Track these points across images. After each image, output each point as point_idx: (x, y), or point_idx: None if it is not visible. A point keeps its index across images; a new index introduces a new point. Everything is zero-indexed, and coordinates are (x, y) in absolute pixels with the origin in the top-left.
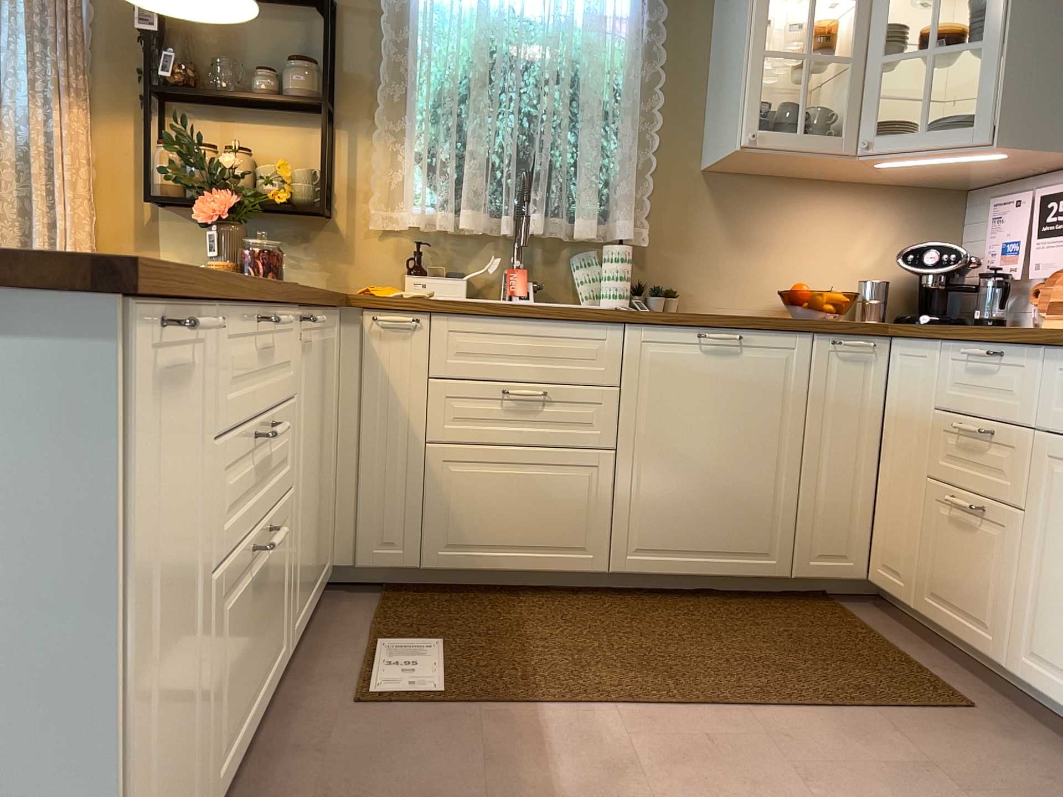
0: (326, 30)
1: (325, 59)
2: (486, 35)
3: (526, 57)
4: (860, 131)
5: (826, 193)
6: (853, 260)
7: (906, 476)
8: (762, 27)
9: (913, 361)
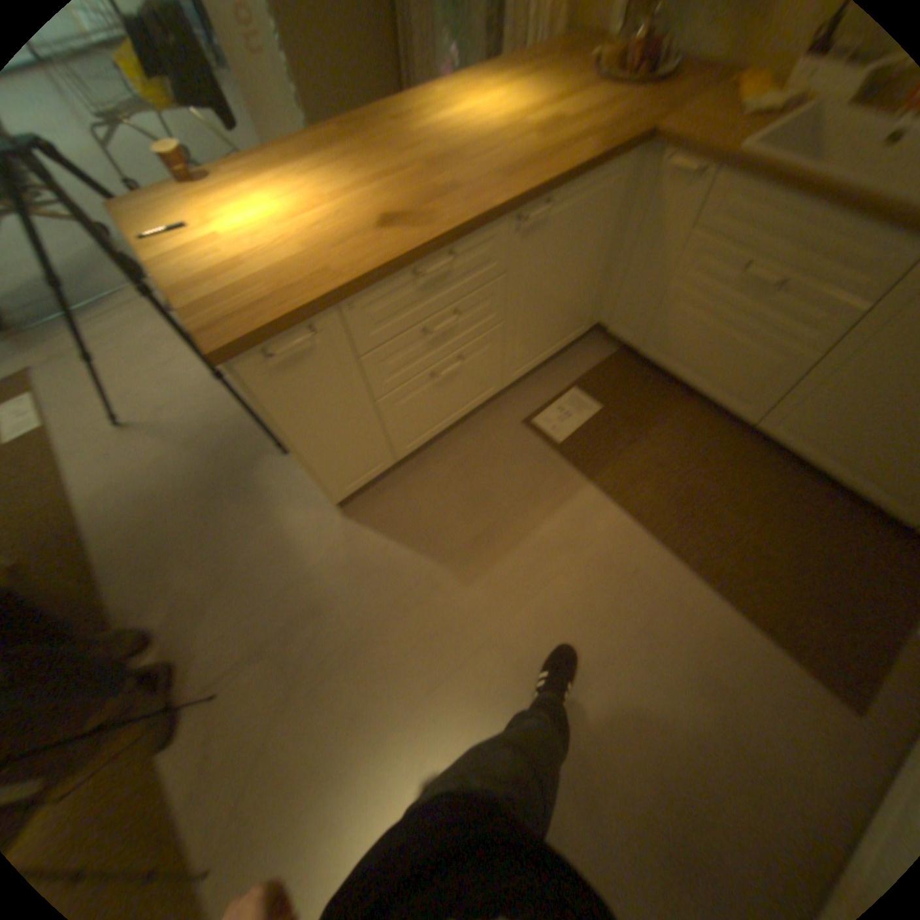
0: None
1: None
2: None
3: None
4: None
5: None
6: None
7: None
8: None
9: None
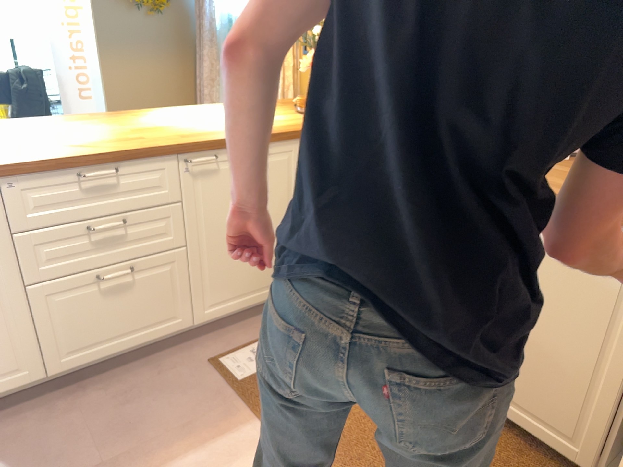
0: None
1: None
2: None
3: None
4: None
5: None
6: None
7: None
8: None
9: None
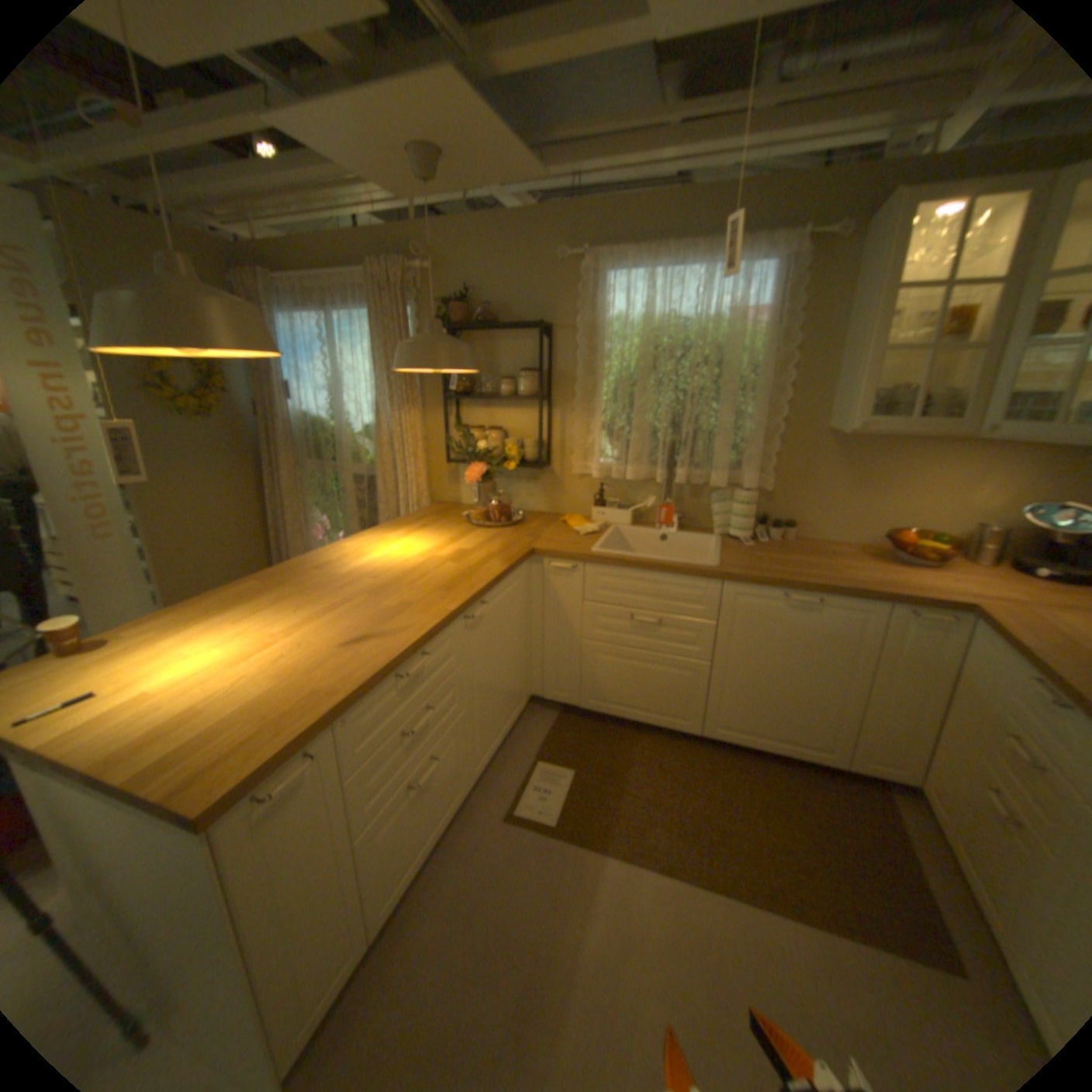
0: (544, 341)
1: (544, 361)
2: (650, 336)
3: (683, 347)
4: (987, 411)
5: (956, 443)
6: (977, 502)
7: (965, 737)
8: (887, 322)
9: (992, 647)
